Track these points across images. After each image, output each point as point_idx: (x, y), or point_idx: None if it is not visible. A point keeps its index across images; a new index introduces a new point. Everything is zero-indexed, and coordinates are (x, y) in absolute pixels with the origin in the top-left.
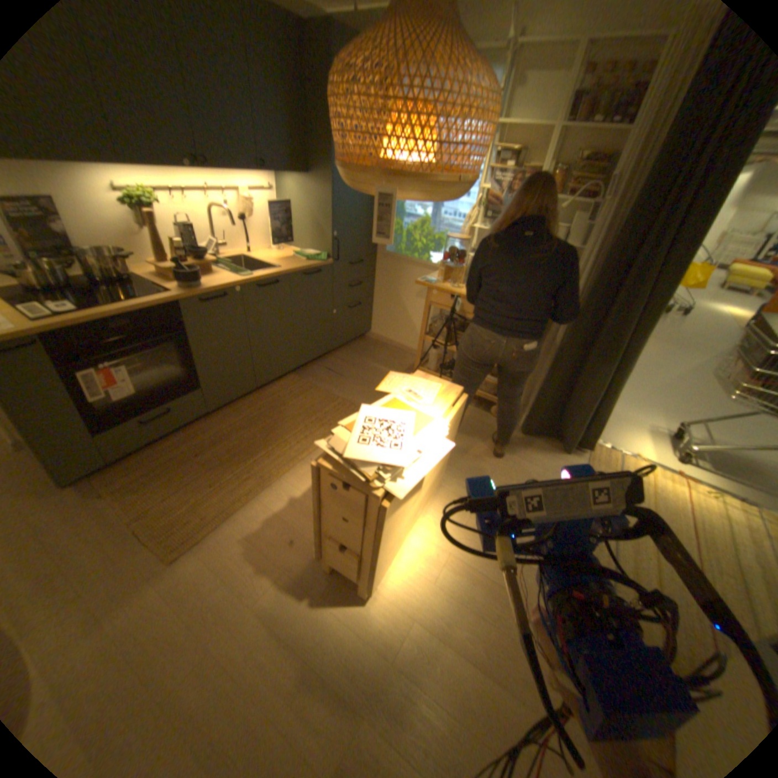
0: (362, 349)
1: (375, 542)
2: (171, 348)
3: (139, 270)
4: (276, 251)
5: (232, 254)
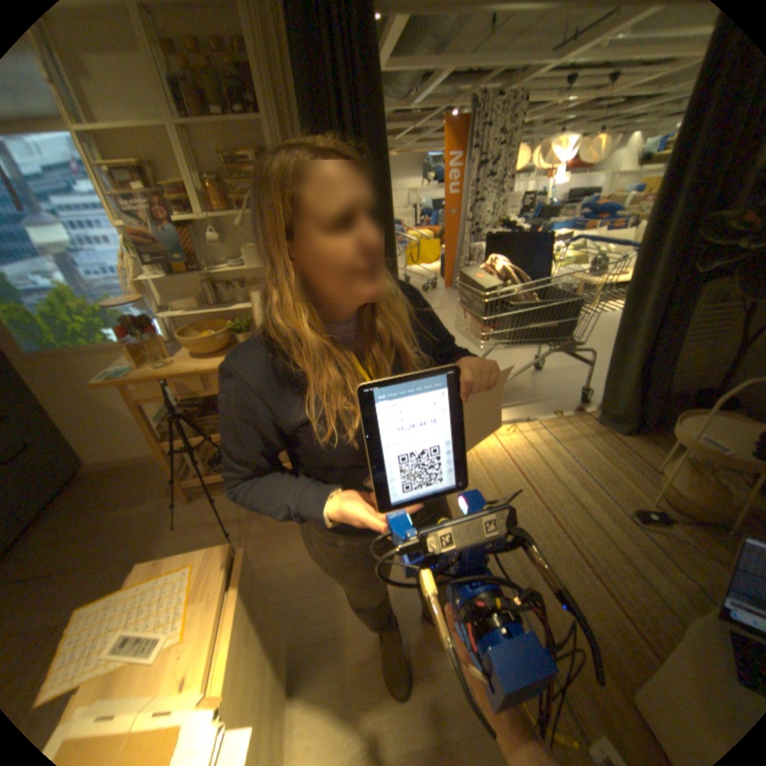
0: (80, 500)
1: None
2: None
3: None
4: None
5: None
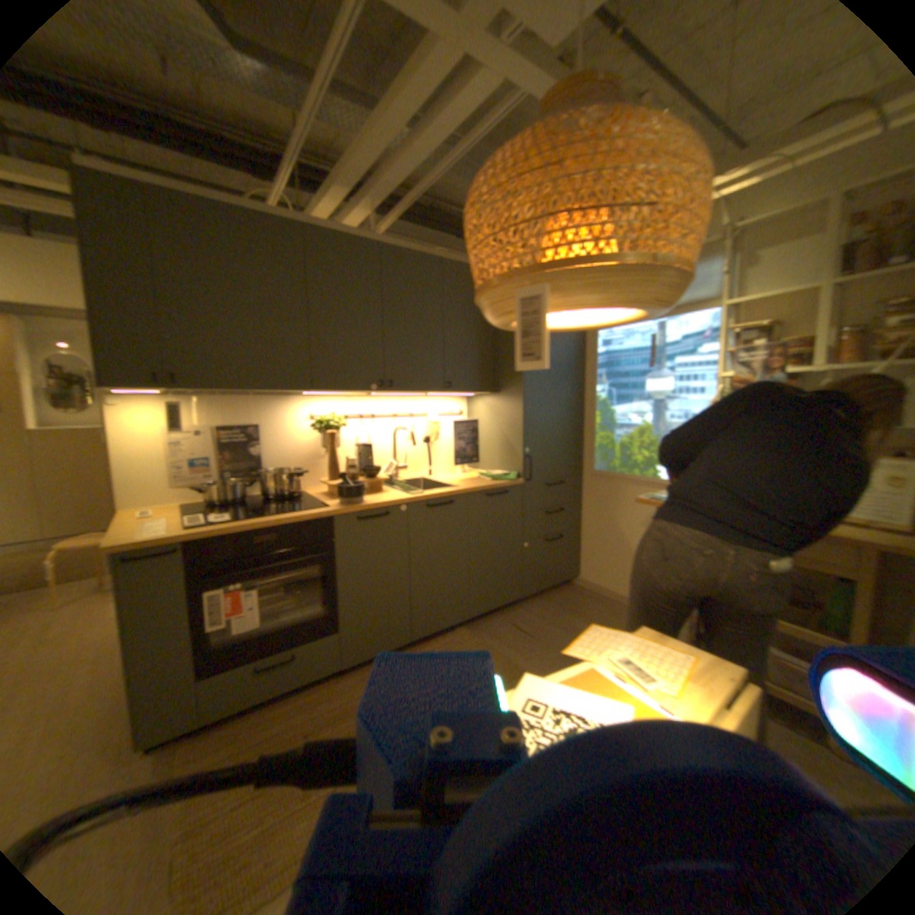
0: (568, 600)
1: None
2: (318, 573)
3: (316, 489)
4: (461, 473)
5: (413, 476)
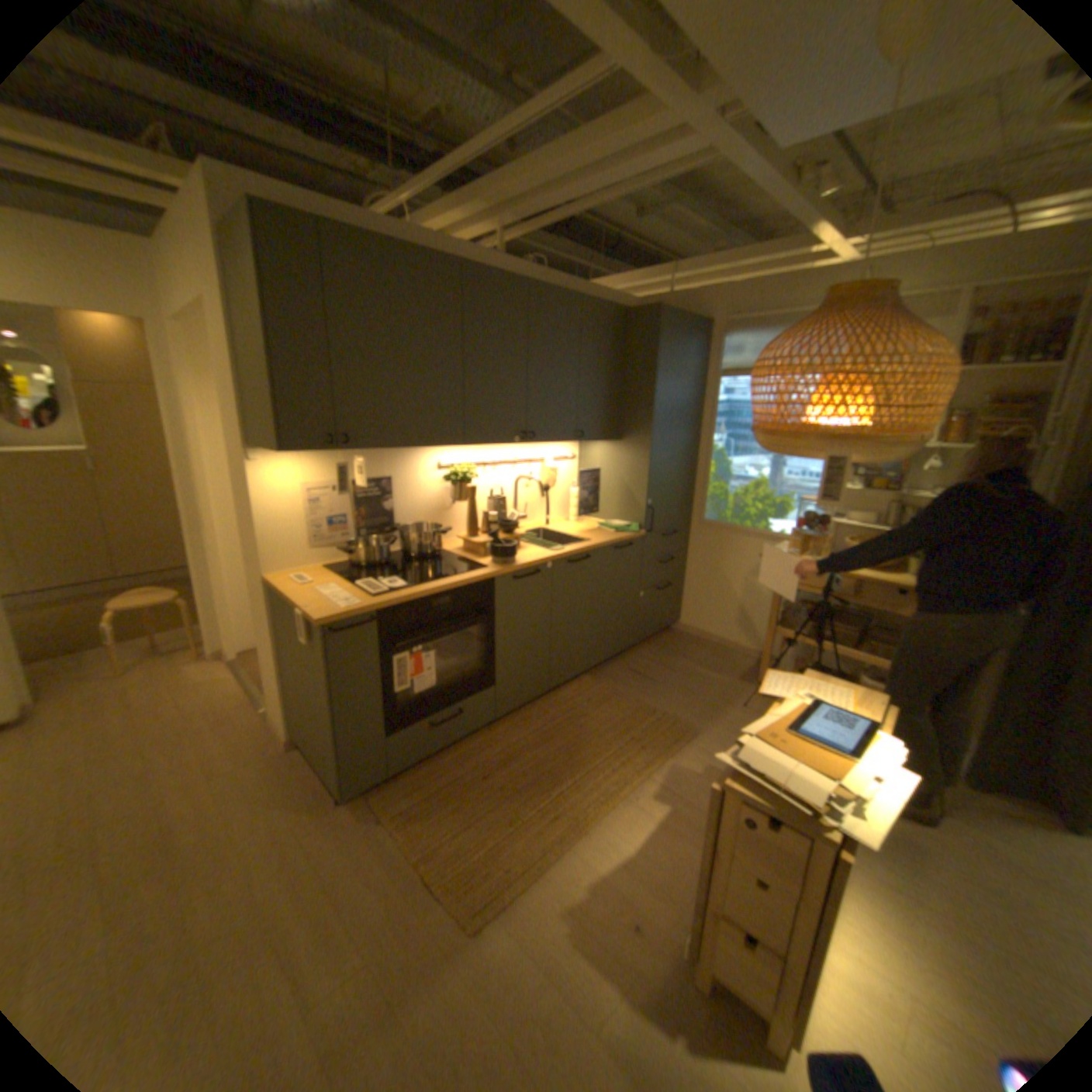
0: (672, 646)
1: (821, 929)
2: (472, 632)
3: (444, 545)
4: (575, 524)
5: (529, 528)
